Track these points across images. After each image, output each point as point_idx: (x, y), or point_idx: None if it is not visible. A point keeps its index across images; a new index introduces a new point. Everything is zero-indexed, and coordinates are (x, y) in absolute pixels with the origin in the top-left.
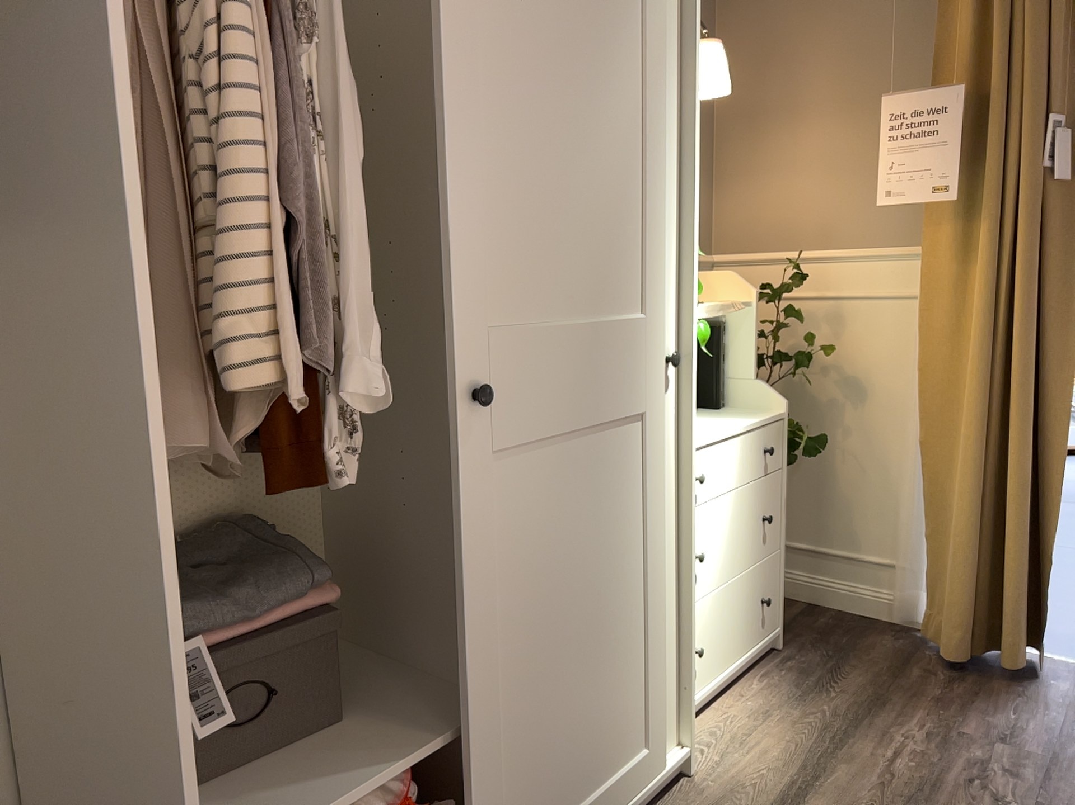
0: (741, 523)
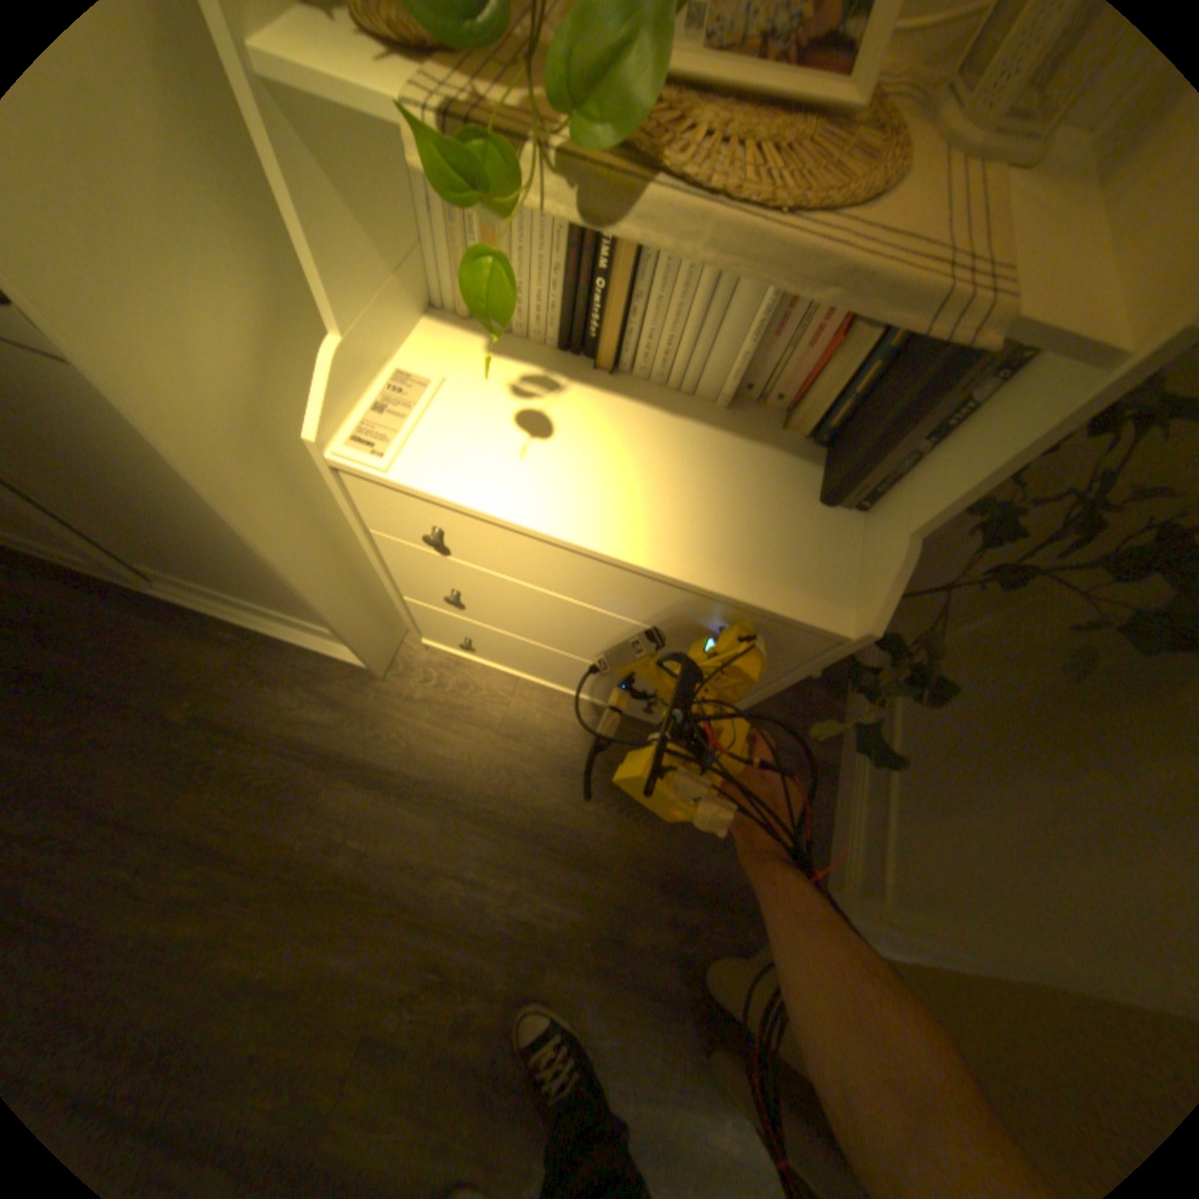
0: (596, 633)
